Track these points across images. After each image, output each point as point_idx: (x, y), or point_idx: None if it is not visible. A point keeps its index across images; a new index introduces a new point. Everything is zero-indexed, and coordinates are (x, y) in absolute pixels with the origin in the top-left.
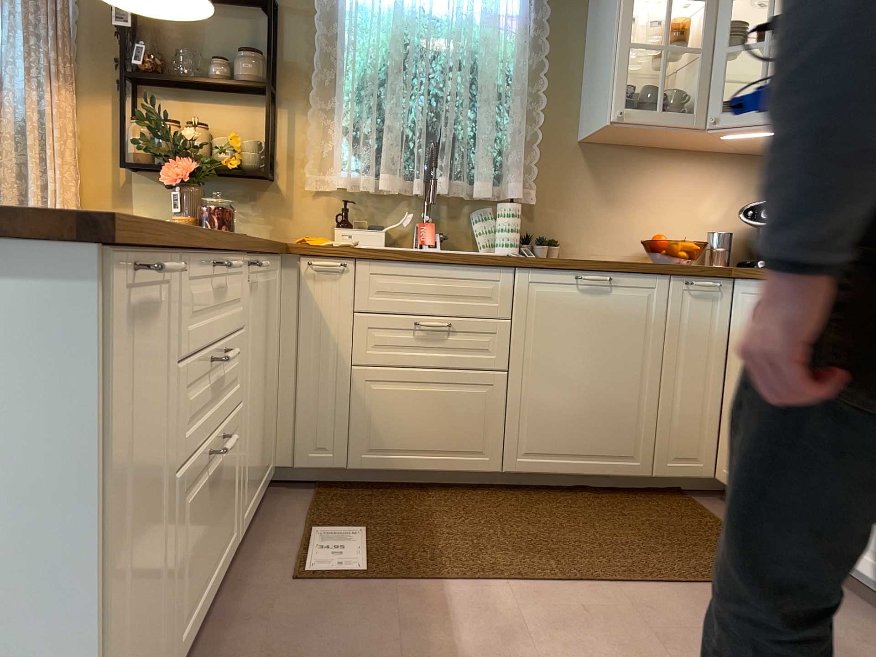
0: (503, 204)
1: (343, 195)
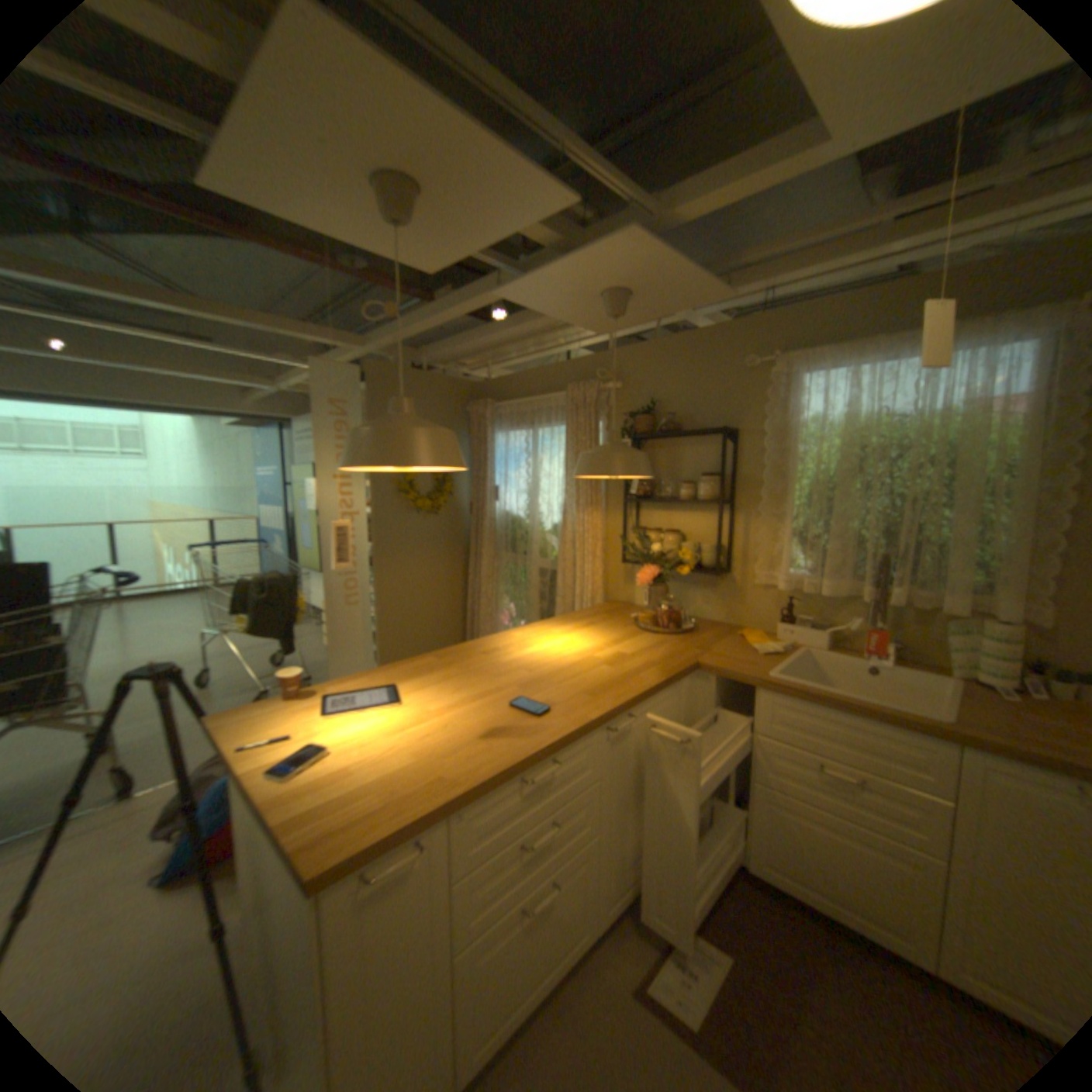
0: (992, 627)
1: (792, 590)
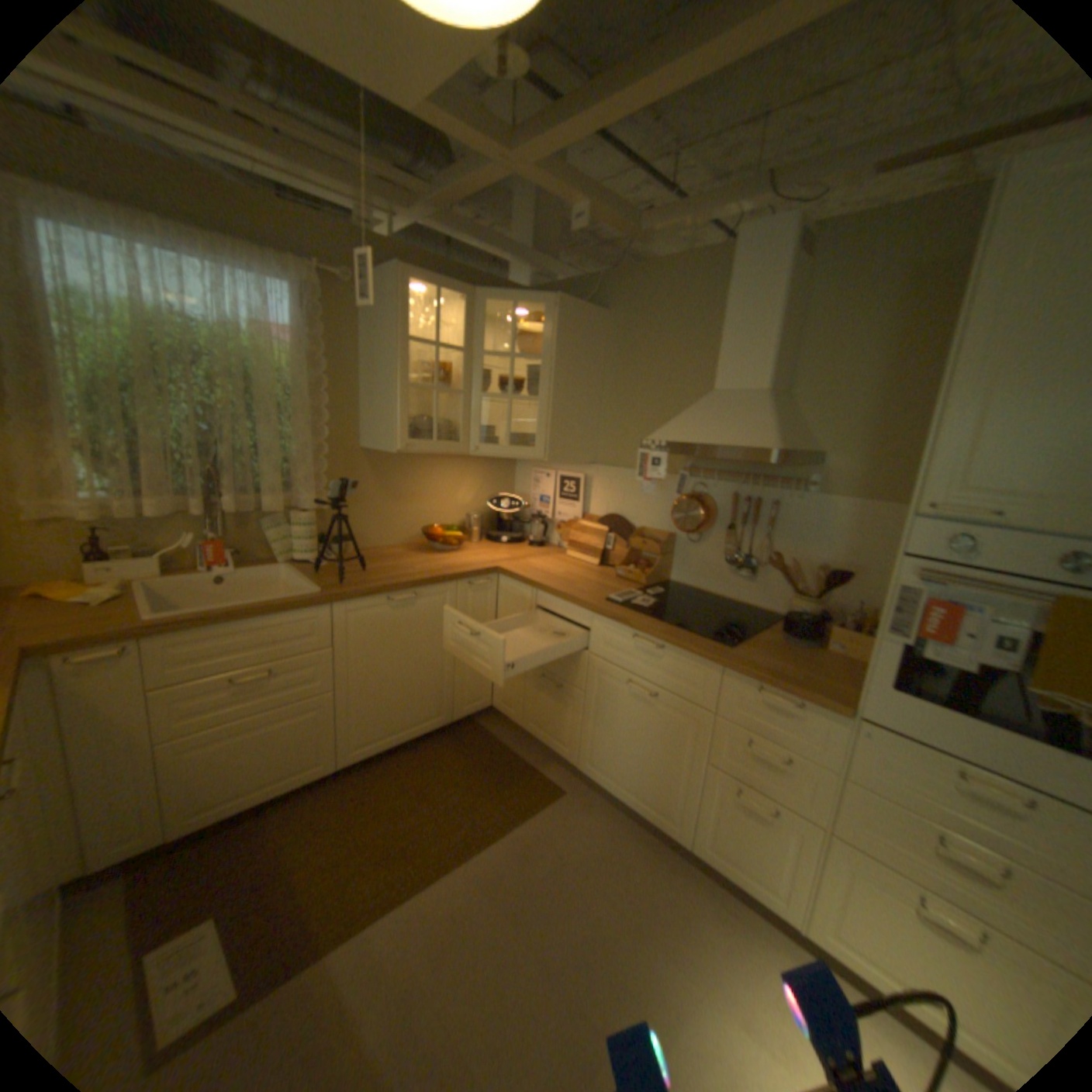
0: (295, 517)
1: (83, 523)
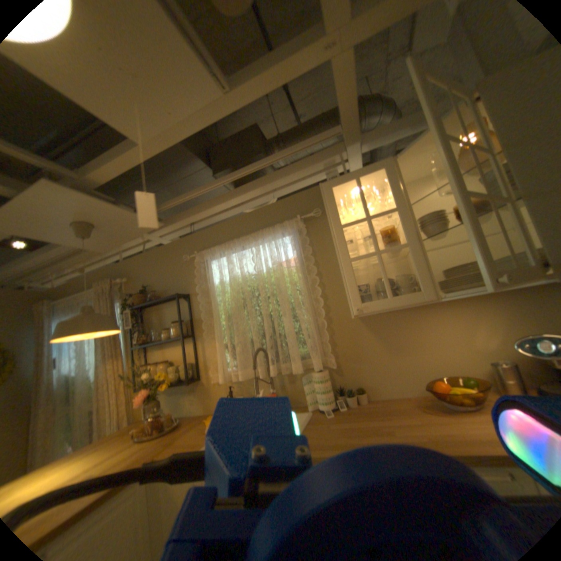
0: (314, 375)
1: (232, 381)
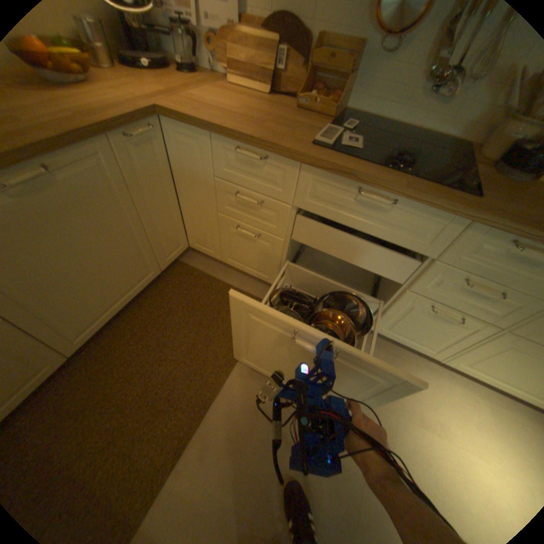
0: None
1: None
